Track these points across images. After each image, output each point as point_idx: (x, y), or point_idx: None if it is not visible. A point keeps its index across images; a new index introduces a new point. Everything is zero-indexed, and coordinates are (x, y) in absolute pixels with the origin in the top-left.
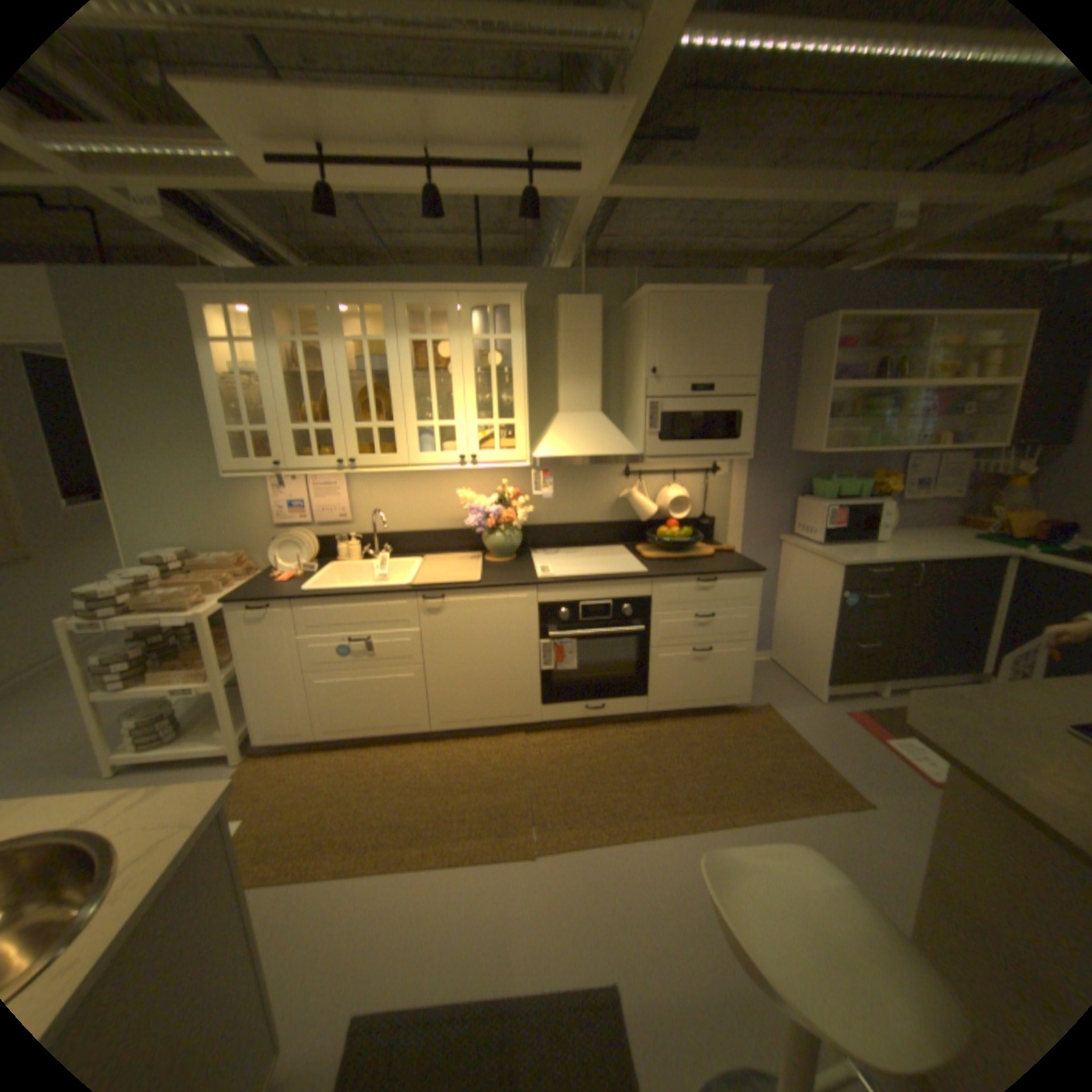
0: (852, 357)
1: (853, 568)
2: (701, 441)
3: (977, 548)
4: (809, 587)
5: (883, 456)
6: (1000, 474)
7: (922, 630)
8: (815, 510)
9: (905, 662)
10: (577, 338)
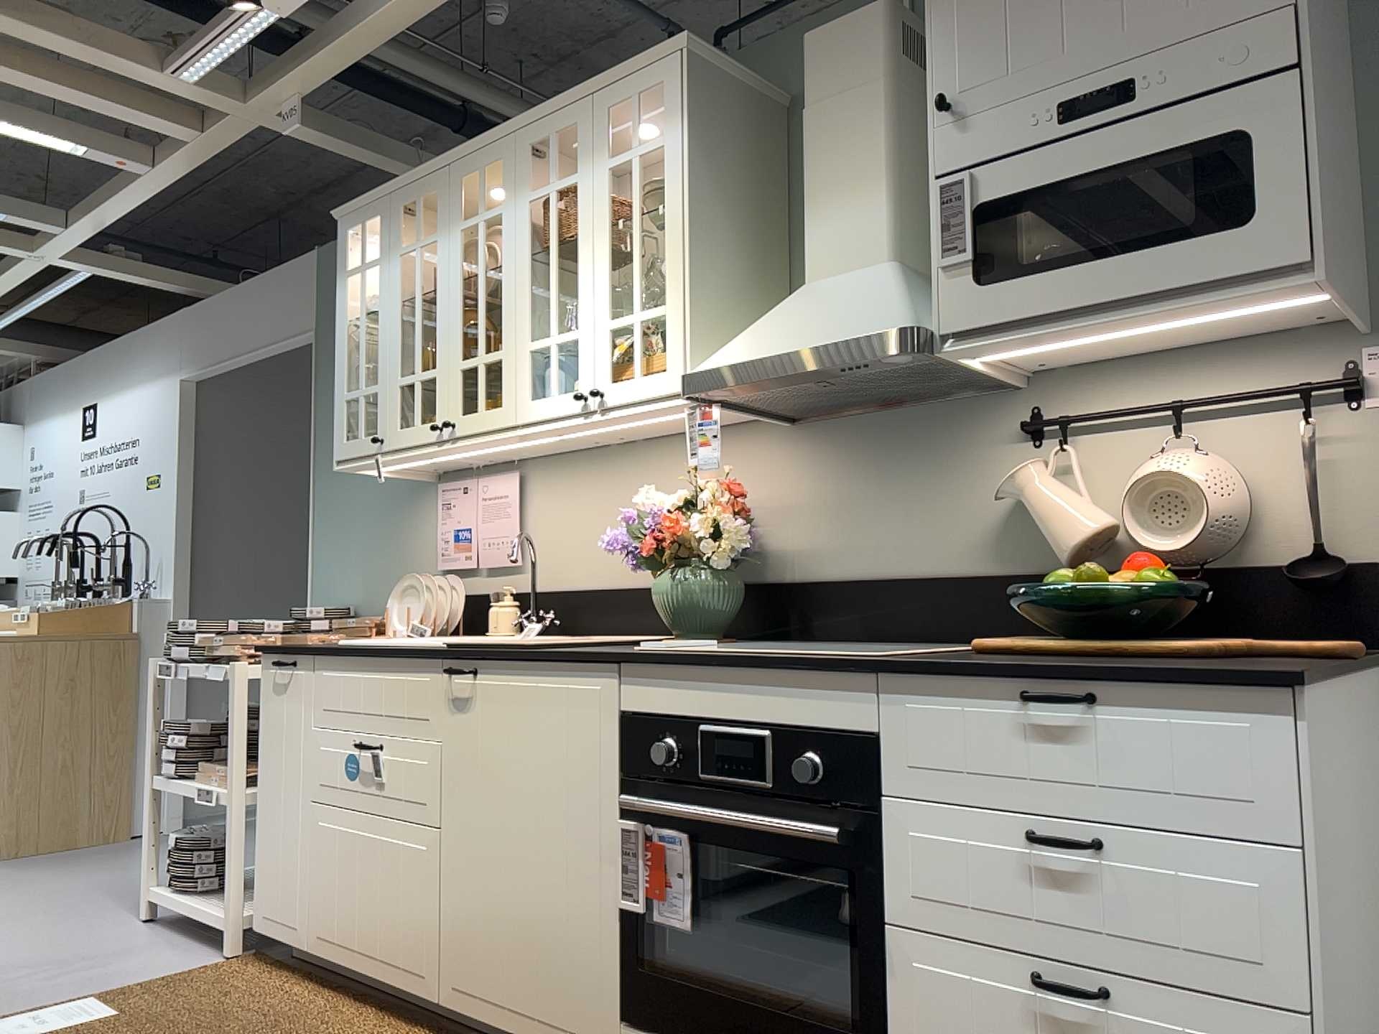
0: None
1: None
2: (1104, 258)
3: None
4: None
5: None
6: None
7: None
8: None
9: None
10: (833, 109)
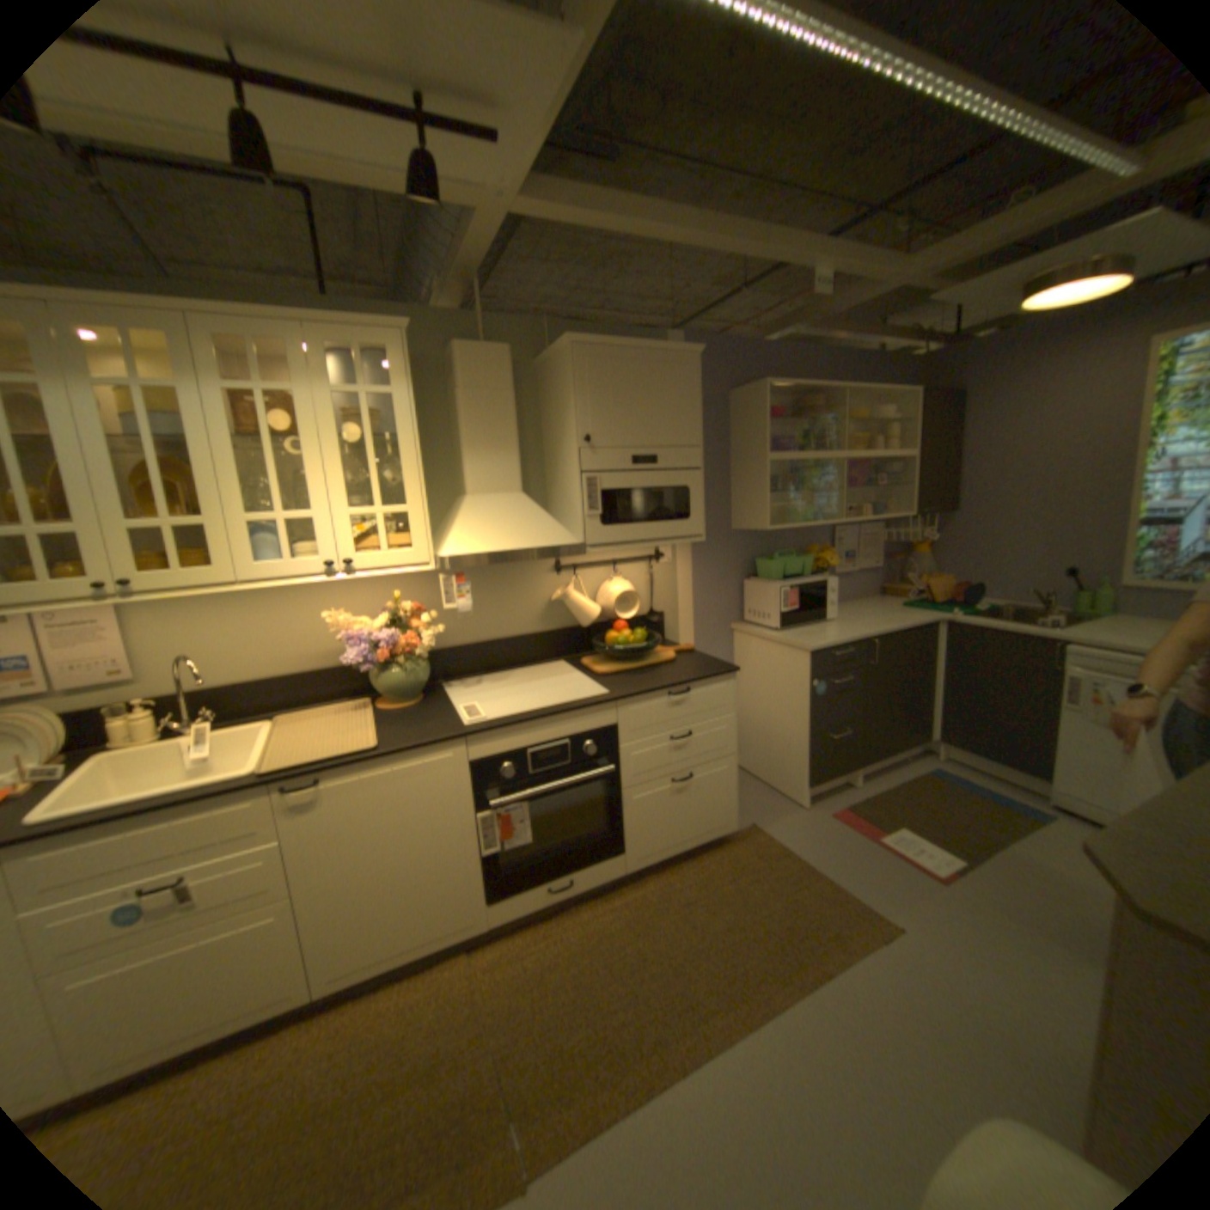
0: (775, 429)
1: (818, 653)
2: (648, 524)
3: (911, 617)
4: (772, 679)
5: (812, 531)
6: (904, 543)
7: (882, 708)
8: (764, 593)
9: (872, 746)
10: (482, 397)
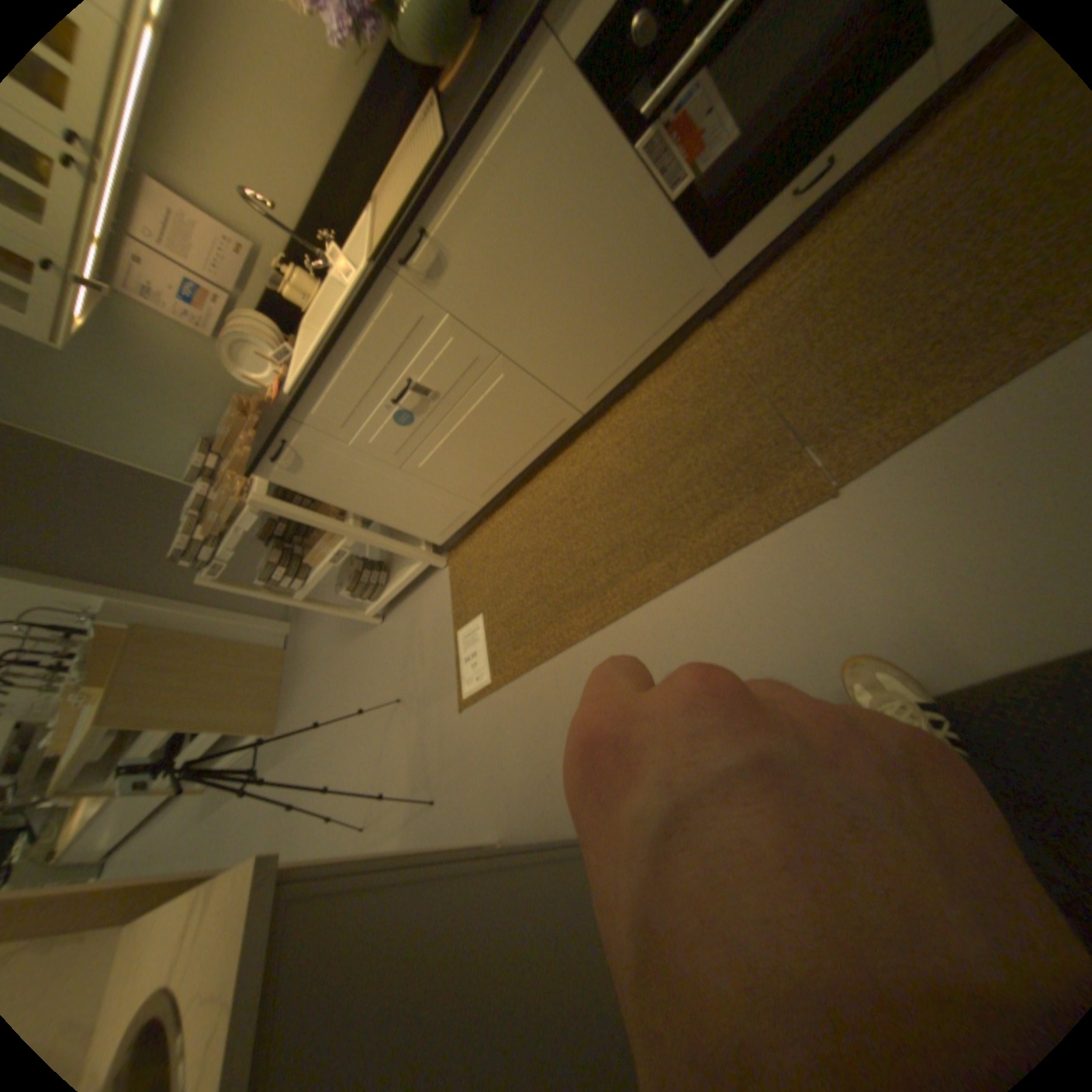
0: None
1: None
2: None
3: None
4: None
5: None
6: None
7: None
8: None
9: None
10: None
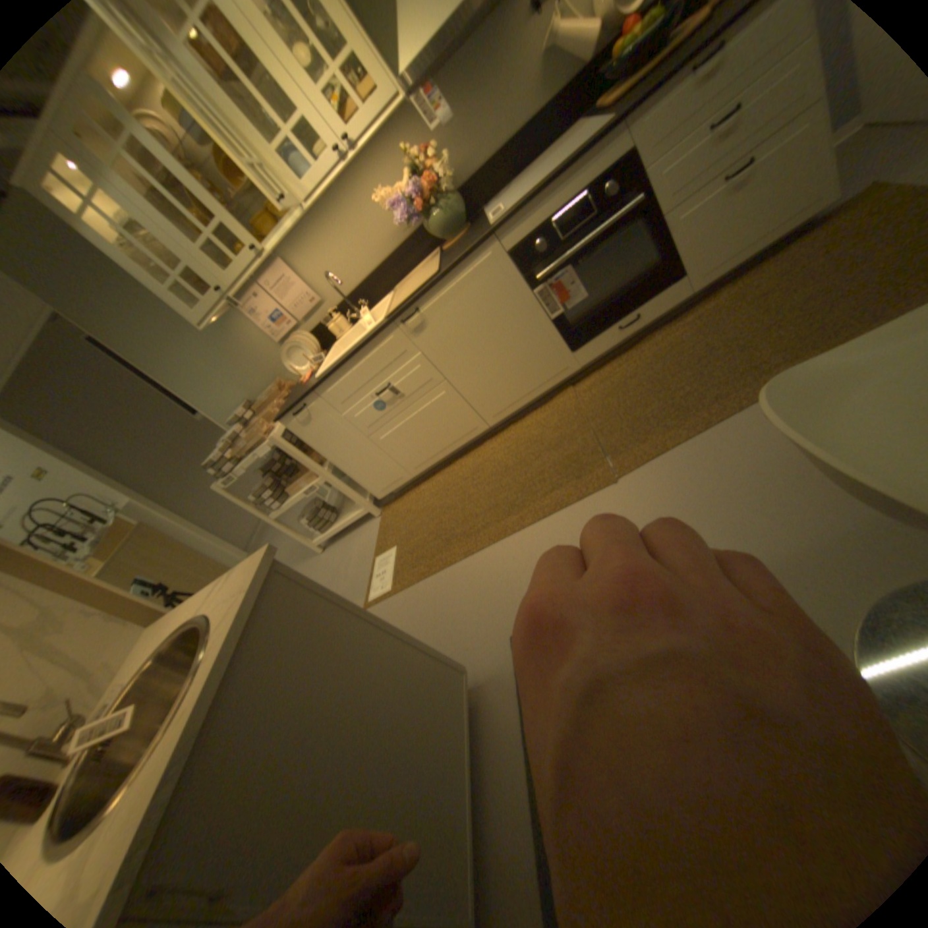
0: None
1: None
2: None
3: None
4: None
5: None
6: None
7: None
8: None
9: None
10: None
